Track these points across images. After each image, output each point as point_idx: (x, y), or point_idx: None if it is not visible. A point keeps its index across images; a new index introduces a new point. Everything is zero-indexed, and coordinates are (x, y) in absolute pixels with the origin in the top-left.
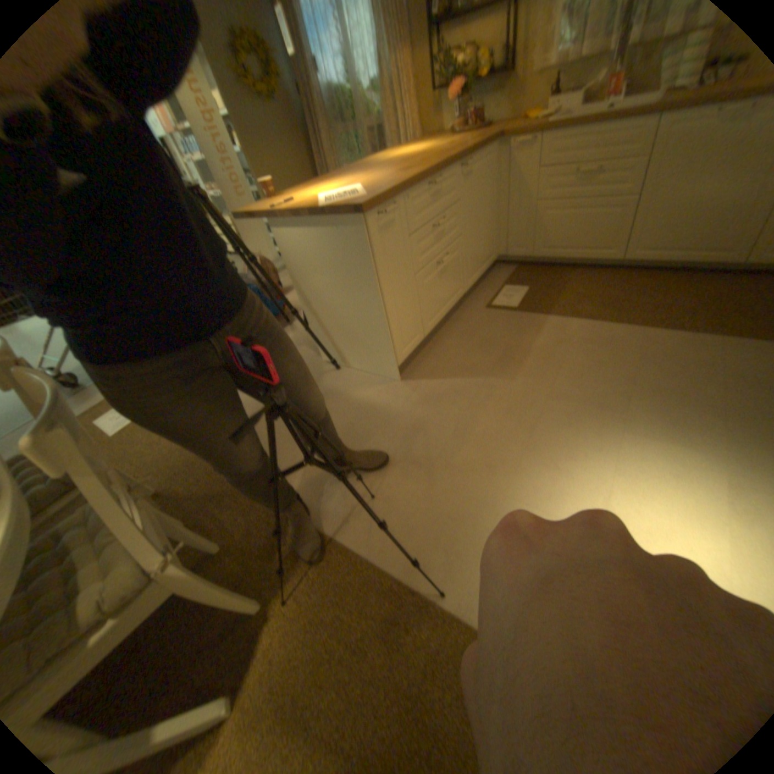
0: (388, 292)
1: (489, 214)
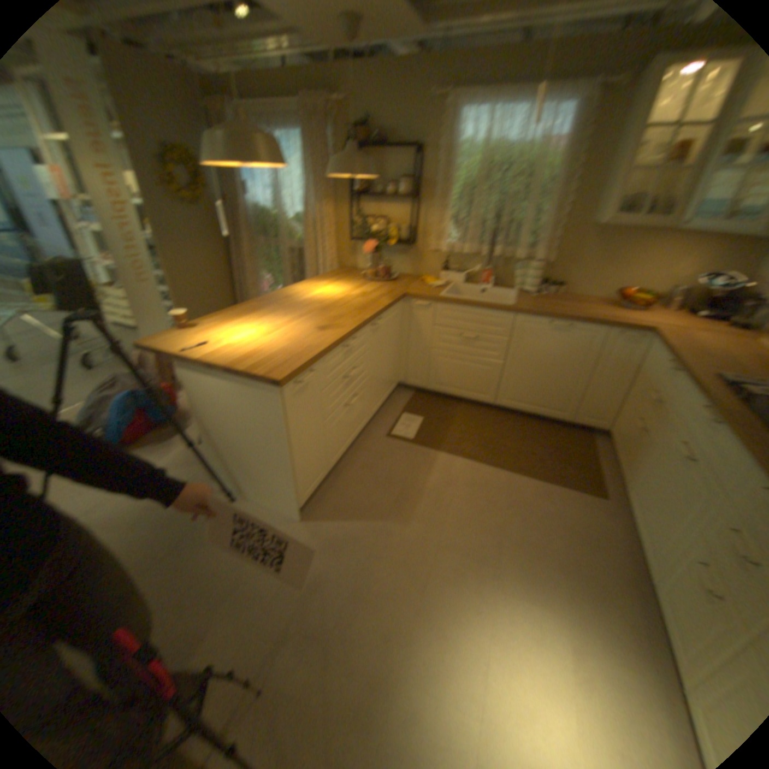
0: (297, 445)
1: (392, 354)
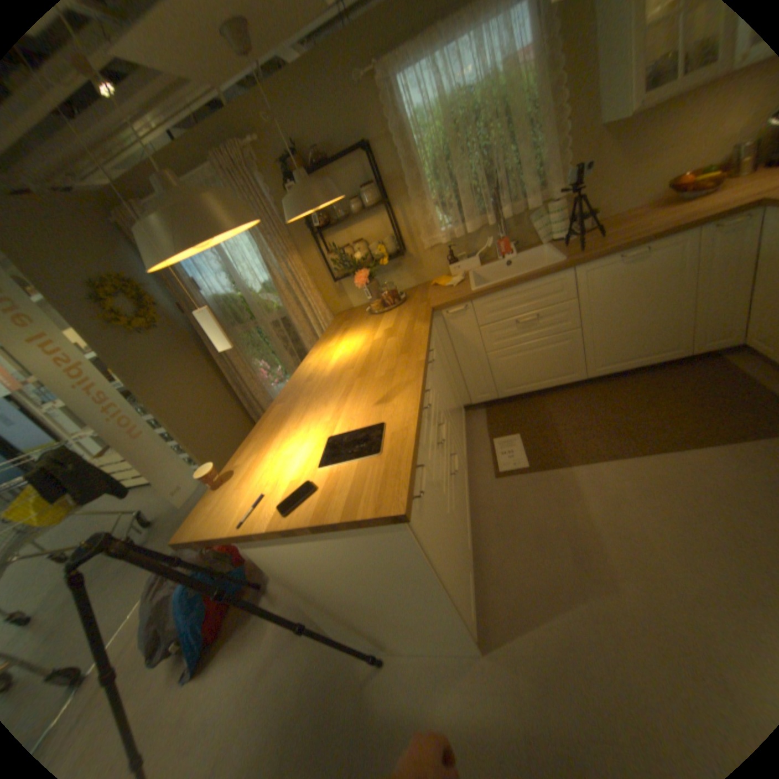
0: (445, 574)
1: (450, 383)
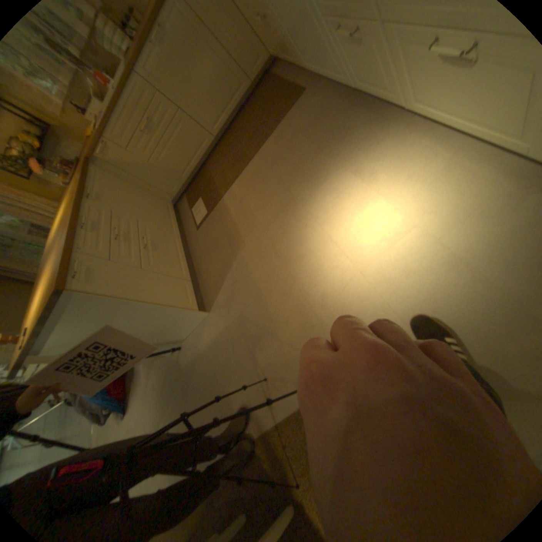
0: (140, 294)
1: (139, 195)
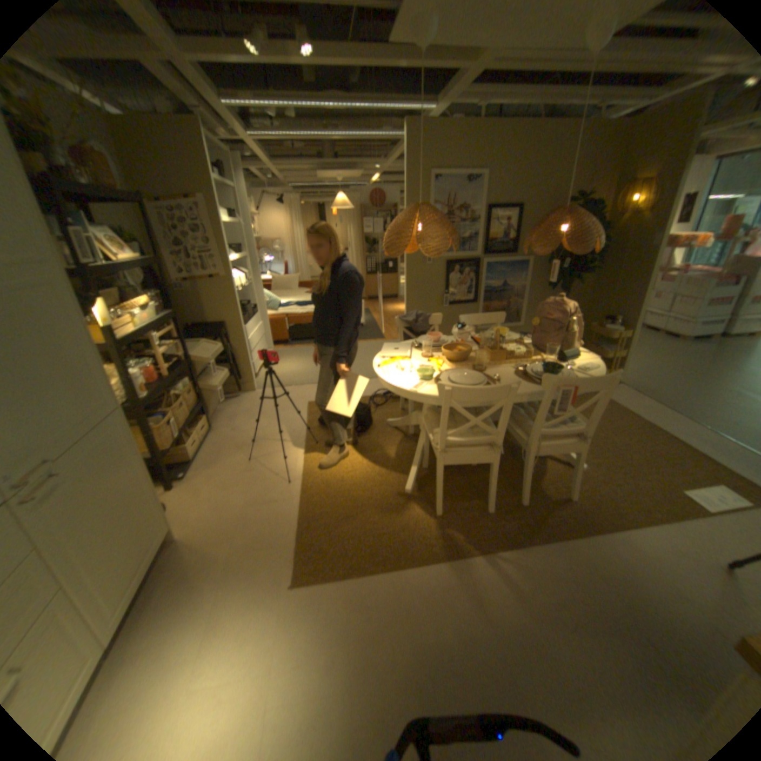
0: None
1: None
